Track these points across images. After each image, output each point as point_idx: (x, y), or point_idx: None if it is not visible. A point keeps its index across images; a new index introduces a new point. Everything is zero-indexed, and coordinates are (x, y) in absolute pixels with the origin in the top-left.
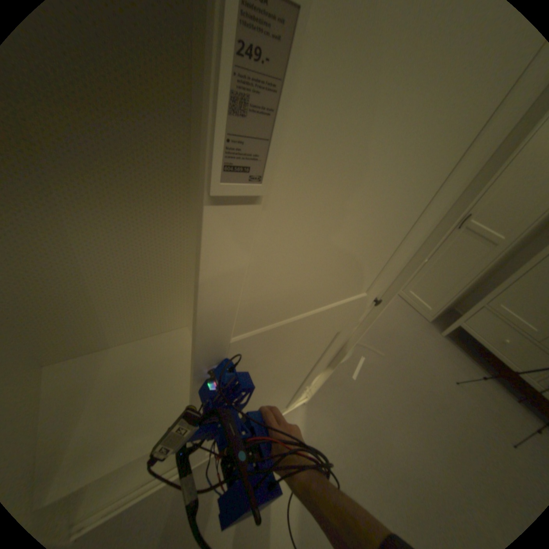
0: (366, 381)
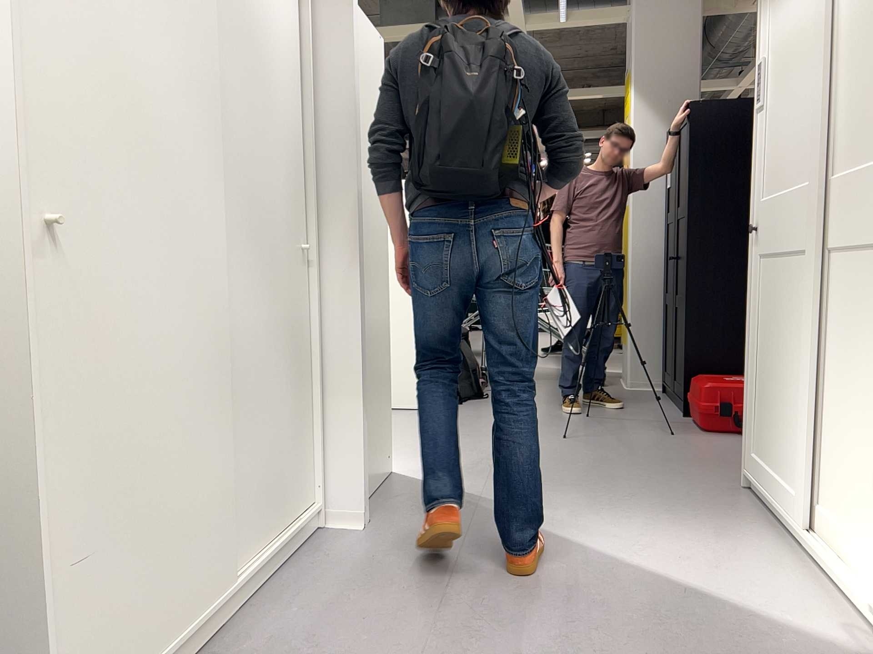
0: None
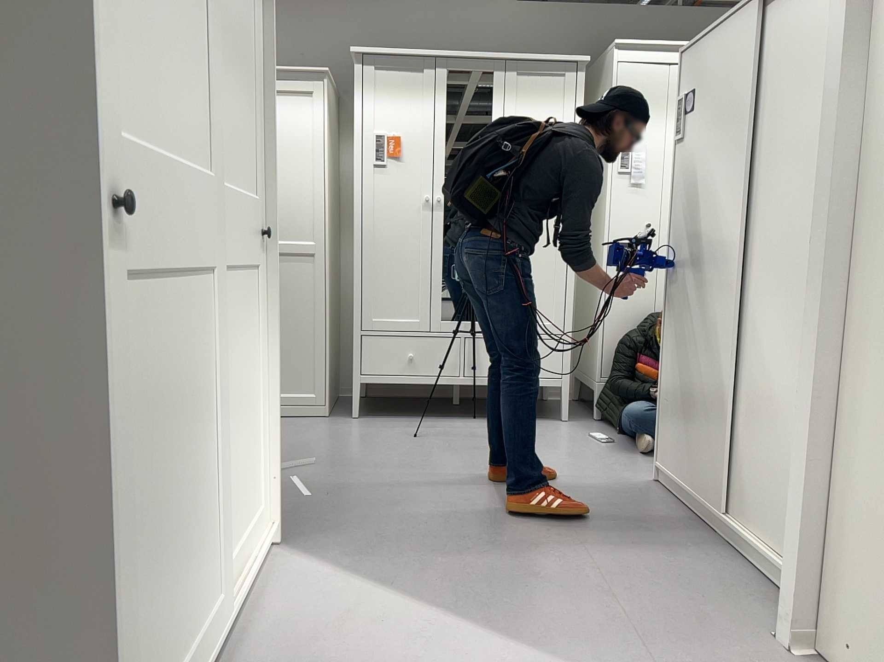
0: (325, 491)
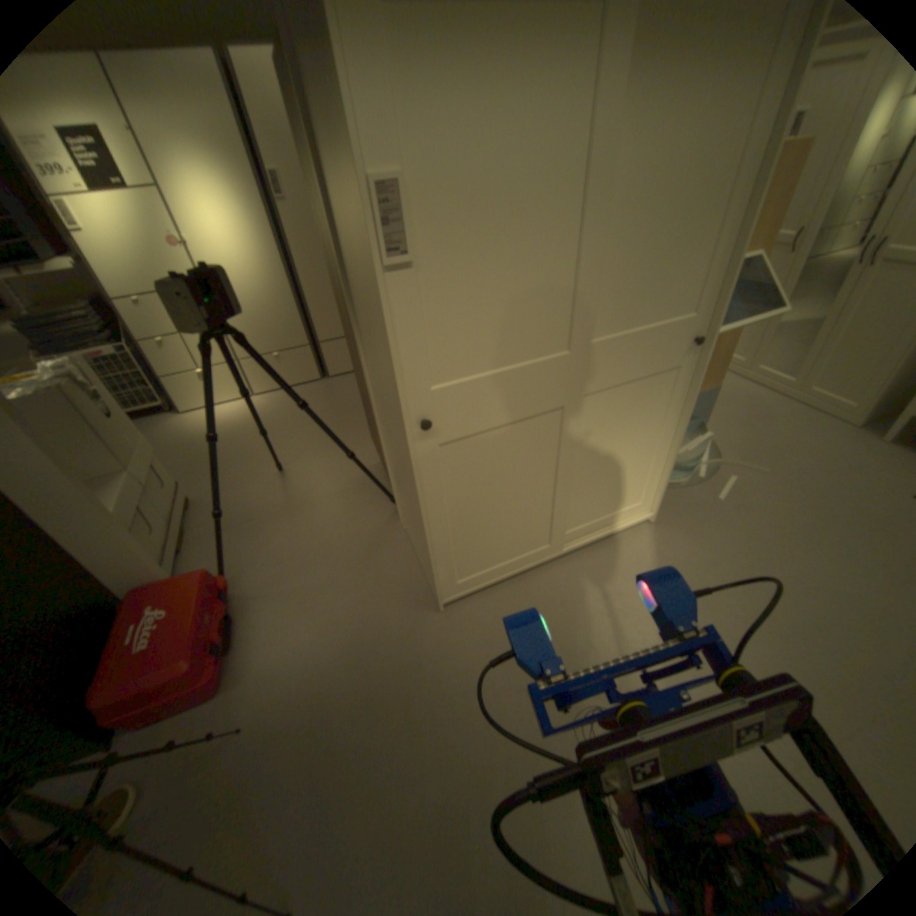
0: (743, 501)
